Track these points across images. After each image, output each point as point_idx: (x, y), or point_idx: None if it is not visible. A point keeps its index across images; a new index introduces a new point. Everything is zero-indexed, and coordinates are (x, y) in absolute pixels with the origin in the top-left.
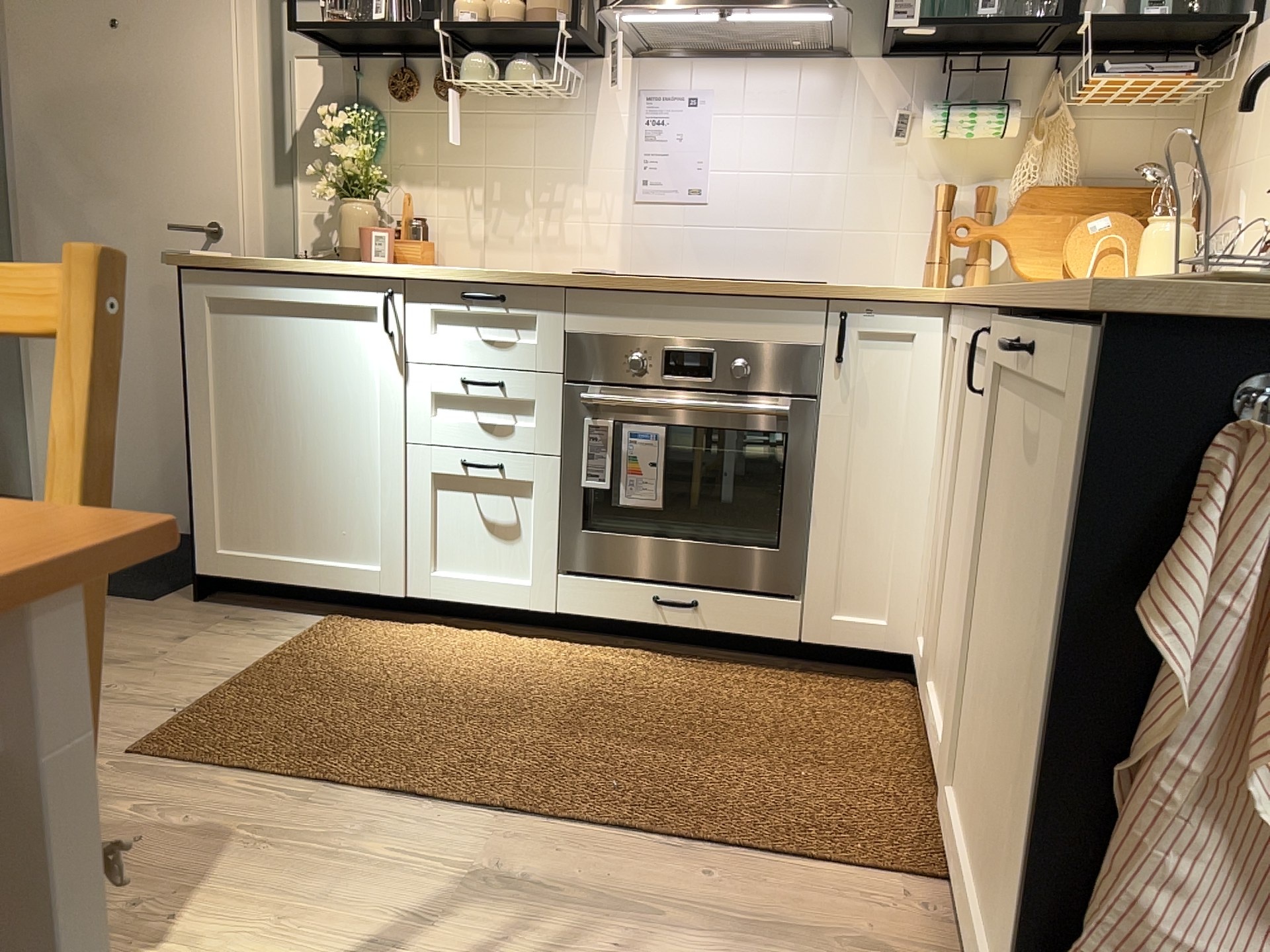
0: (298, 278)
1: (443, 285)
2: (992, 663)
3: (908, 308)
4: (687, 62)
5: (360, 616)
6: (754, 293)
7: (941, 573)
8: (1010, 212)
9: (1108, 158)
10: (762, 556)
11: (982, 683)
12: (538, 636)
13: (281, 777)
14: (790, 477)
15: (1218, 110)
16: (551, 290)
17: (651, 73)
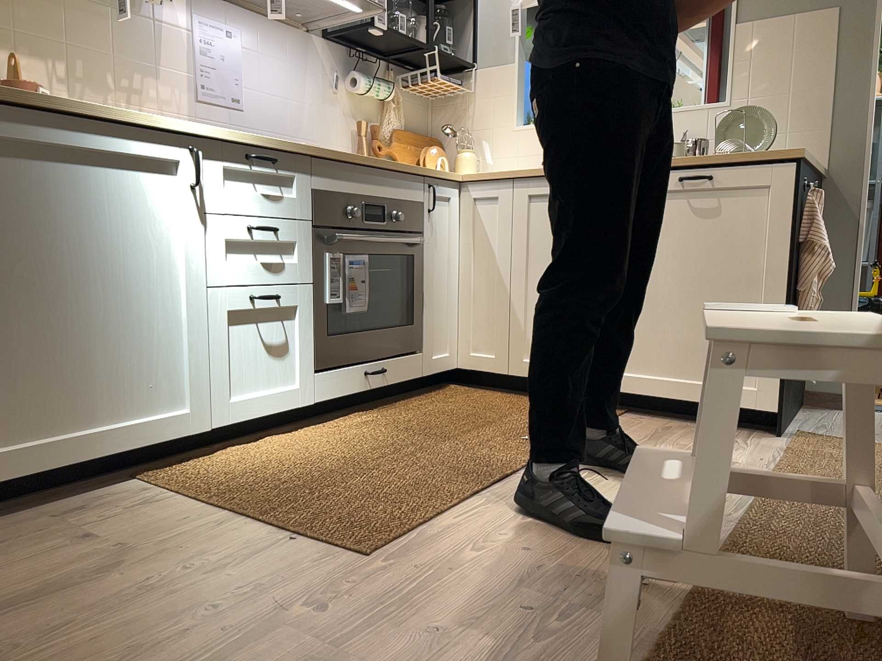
0: (98, 123)
1: (233, 145)
2: (673, 298)
3: (450, 180)
4: (214, 2)
5: (152, 470)
6: (401, 167)
7: (524, 303)
8: (385, 139)
9: (408, 117)
10: (404, 330)
11: (658, 311)
12: (288, 431)
13: (460, 506)
14: (414, 278)
15: (455, 102)
16: (304, 156)
17: (203, 2)
